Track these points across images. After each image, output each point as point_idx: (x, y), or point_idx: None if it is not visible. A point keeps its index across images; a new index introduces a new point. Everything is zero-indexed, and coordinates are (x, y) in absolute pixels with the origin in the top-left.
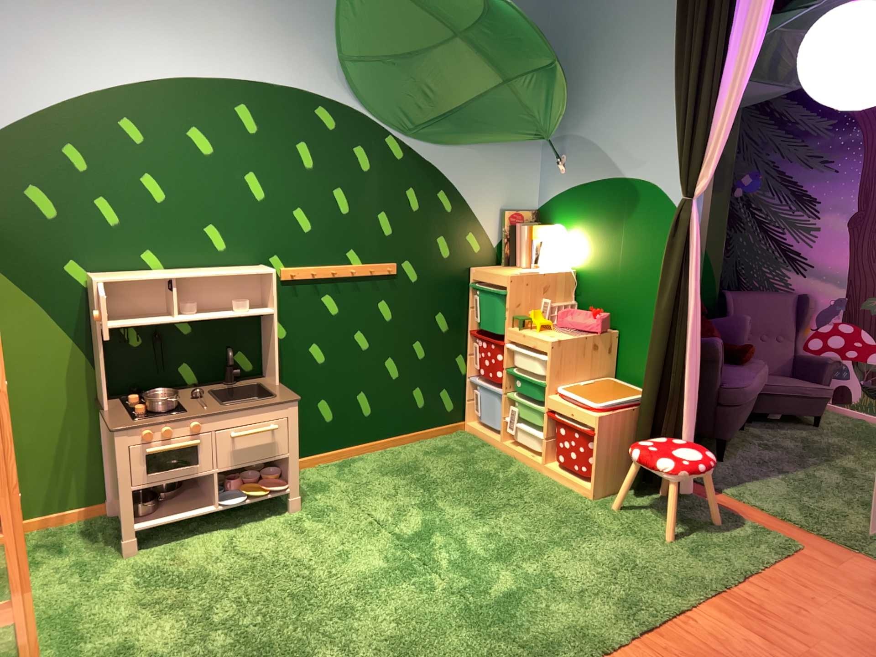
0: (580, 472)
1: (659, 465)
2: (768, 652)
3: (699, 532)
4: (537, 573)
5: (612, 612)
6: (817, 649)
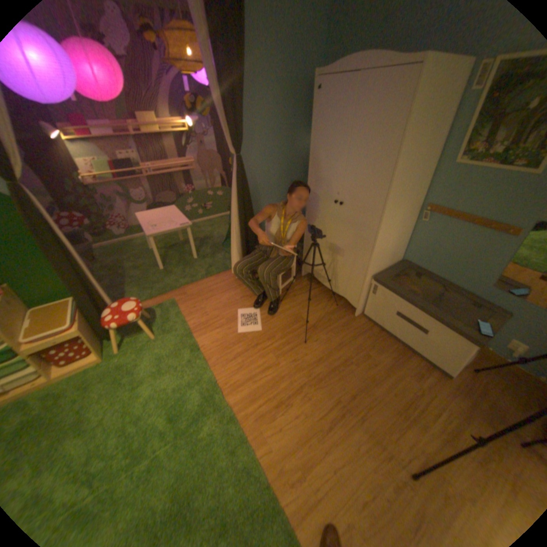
0: (82, 359)
1: (130, 319)
2: (222, 330)
3: (151, 325)
4: (154, 402)
5: (192, 373)
6: (224, 317)
